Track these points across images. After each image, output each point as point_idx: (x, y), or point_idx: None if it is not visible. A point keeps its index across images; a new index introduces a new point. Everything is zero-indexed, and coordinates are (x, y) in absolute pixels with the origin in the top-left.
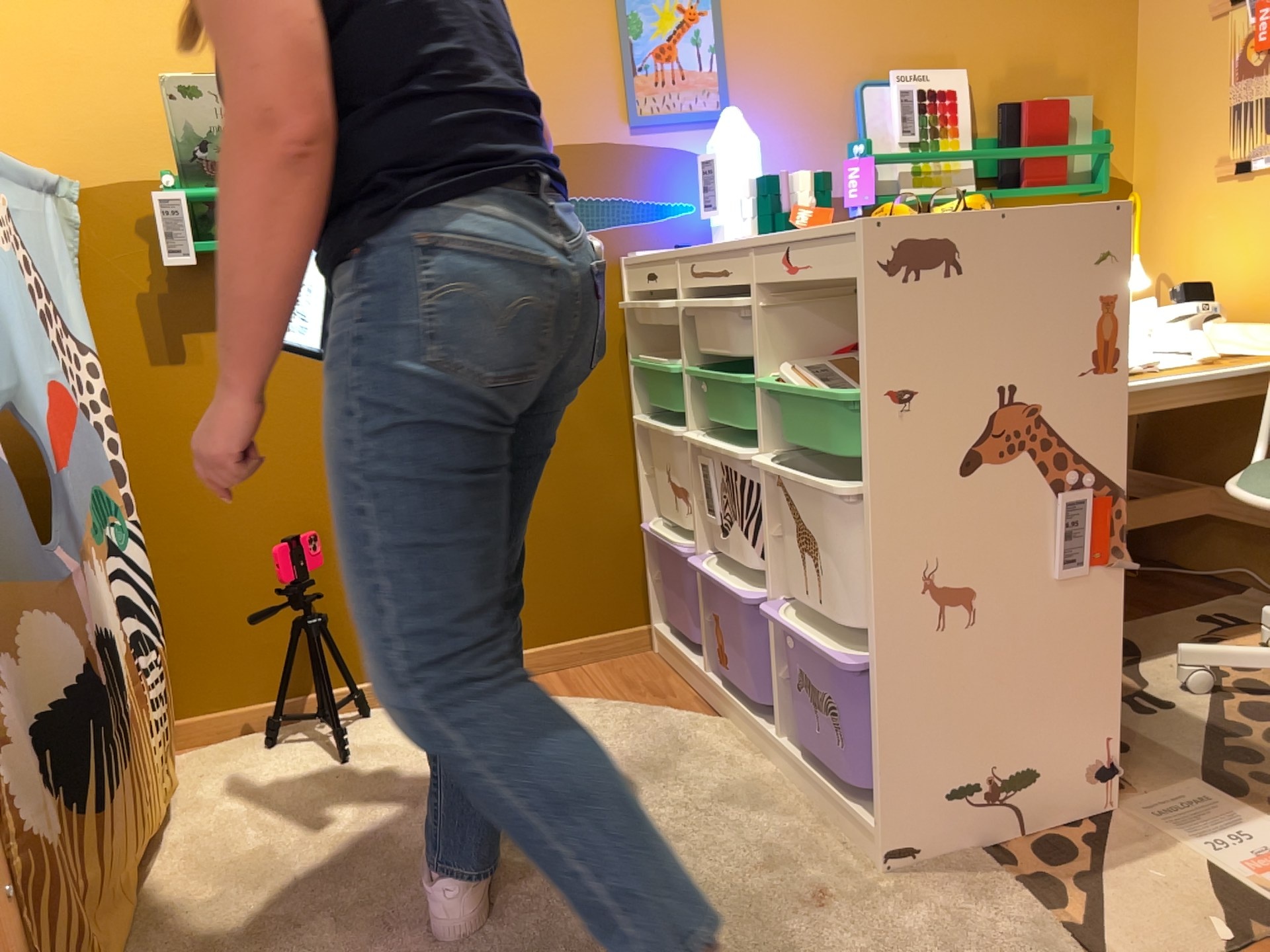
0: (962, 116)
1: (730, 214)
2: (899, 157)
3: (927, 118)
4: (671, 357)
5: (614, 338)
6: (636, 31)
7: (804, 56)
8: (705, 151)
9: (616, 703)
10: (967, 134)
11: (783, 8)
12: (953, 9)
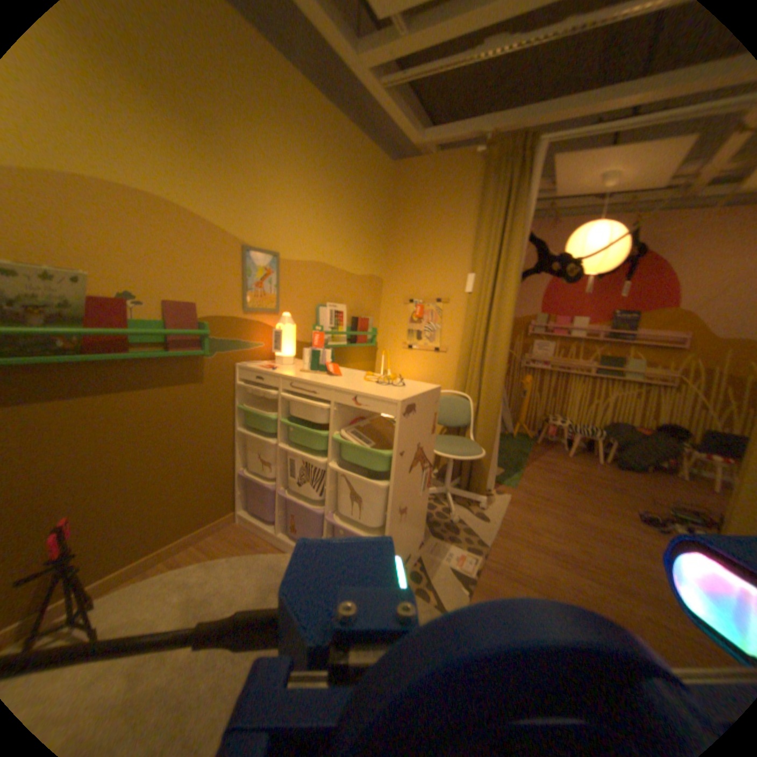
0: (344, 320)
1: (286, 353)
2: (331, 333)
3: (336, 320)
4: (261, 408)
5: (230, 398)
6: (250, 275)
7: (303, 293)
8: (269, 324)
9: (237, 558)
10: (345, 326)
11: (298, 276)
12: (343, 285)
